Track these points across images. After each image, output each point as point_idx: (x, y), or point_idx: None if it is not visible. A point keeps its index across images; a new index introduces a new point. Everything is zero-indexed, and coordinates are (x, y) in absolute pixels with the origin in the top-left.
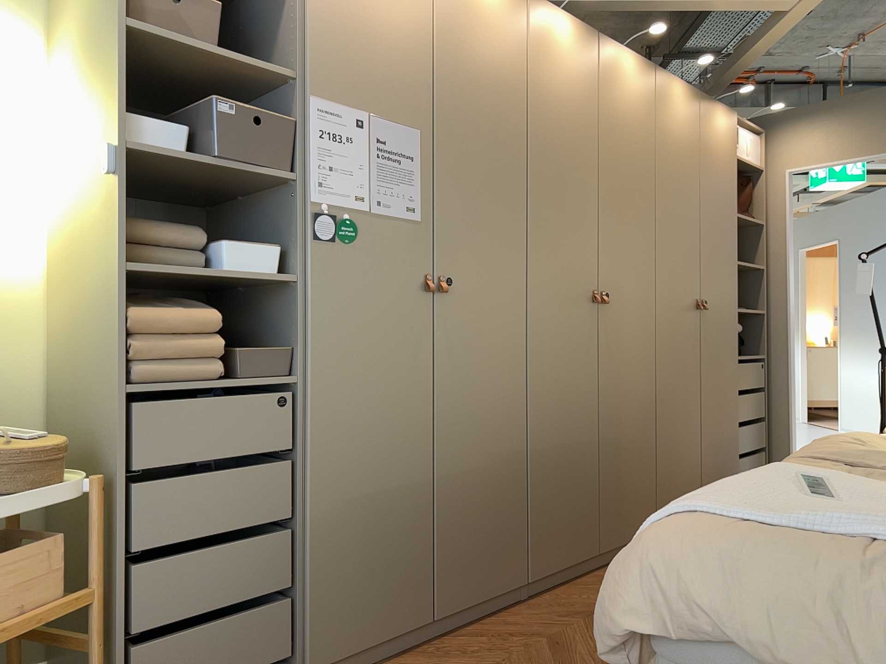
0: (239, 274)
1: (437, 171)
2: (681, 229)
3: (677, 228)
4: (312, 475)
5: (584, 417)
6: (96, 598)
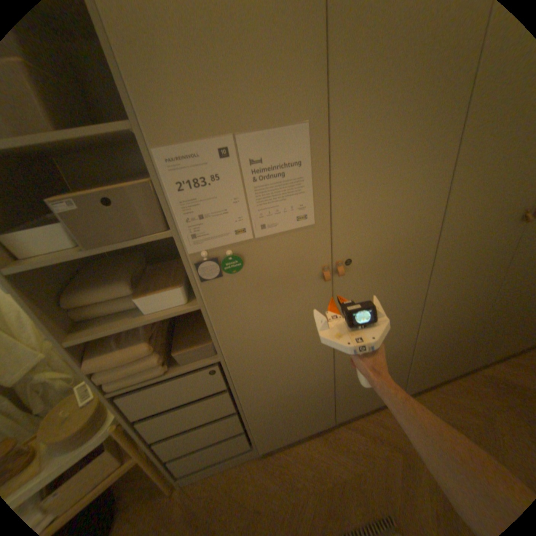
0: (155, 315)
1: (334, 164)
2: None
3: None
4: (244, 397)
5: (476, 310)
6: (139, 459)
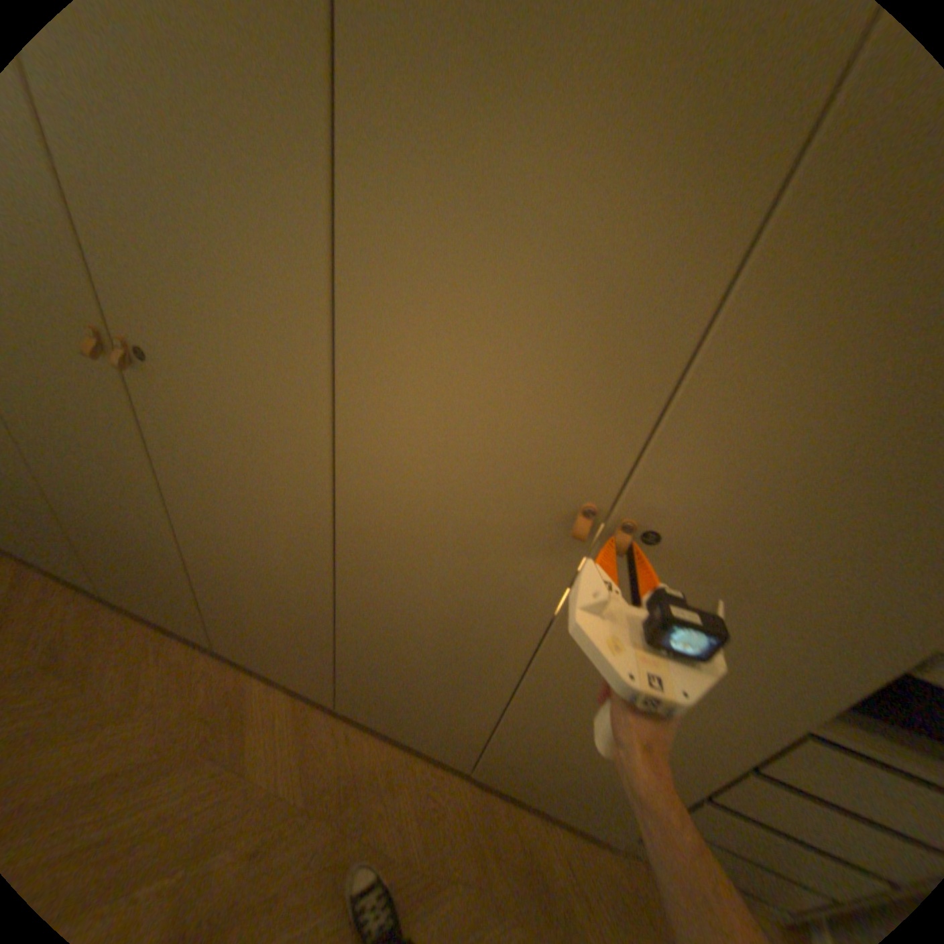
0: None
1: None
2: (535, 227)
3: (494, 217)
4: None
5: (132, 518)
6: None
